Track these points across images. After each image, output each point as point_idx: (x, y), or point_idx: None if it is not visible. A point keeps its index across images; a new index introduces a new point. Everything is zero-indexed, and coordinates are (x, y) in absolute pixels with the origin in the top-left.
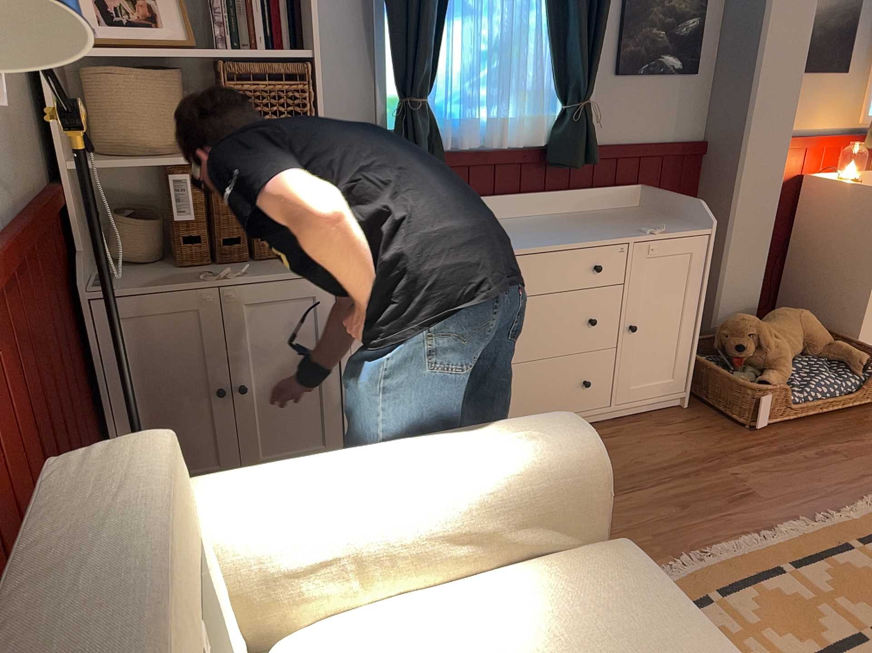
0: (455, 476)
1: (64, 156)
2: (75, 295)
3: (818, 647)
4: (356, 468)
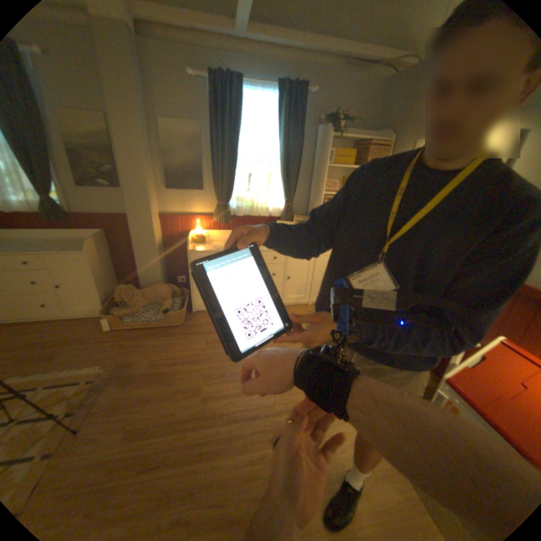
0: None
1: None
2: None
3: None
4: None
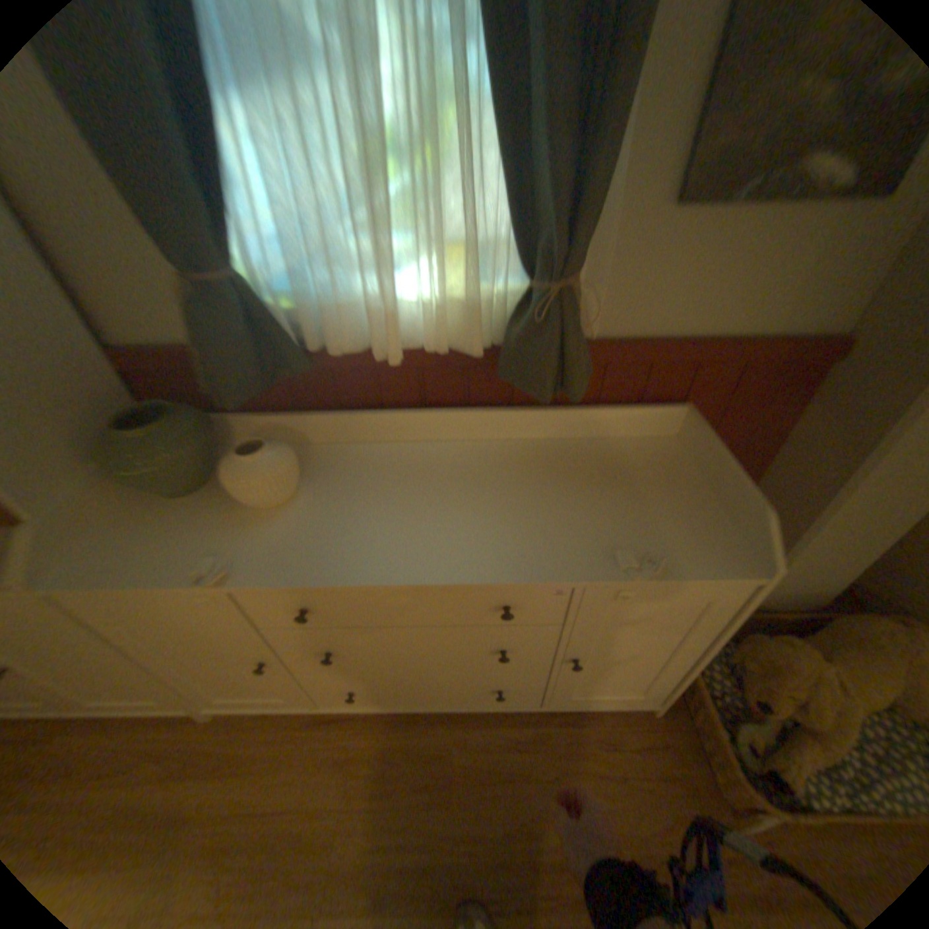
0: None
1: None
2: None
3: None
4: None
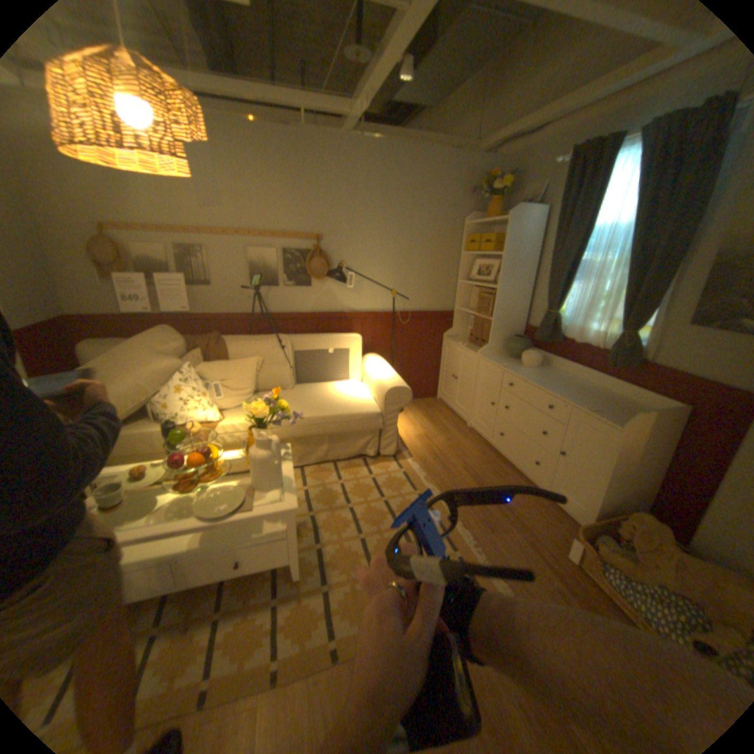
0: (379, 375)
1: (456, 305)
2: (442, 337)
3: (395, 511)
4: (381, 367)
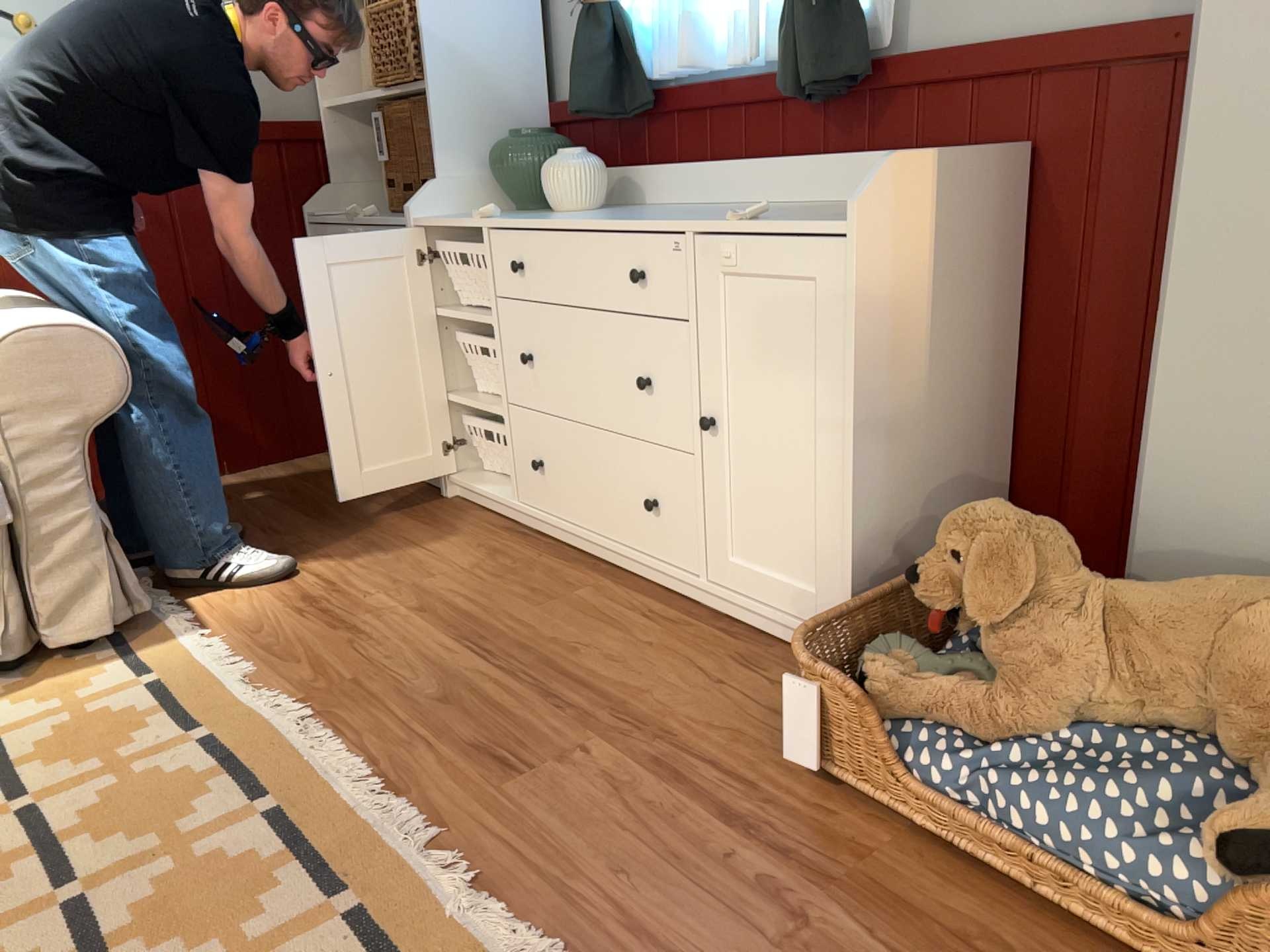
0: None
1: (324, 98)
2: (305, 219)
3: (67, 831)
4: (11, 305)
